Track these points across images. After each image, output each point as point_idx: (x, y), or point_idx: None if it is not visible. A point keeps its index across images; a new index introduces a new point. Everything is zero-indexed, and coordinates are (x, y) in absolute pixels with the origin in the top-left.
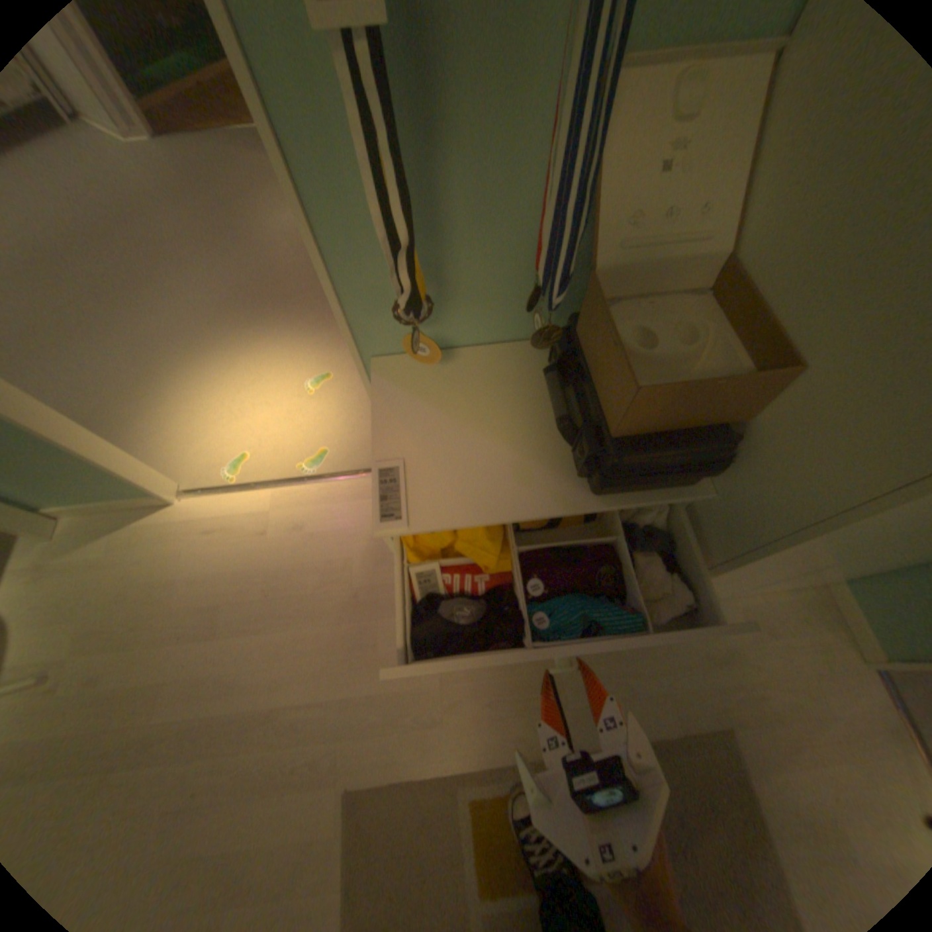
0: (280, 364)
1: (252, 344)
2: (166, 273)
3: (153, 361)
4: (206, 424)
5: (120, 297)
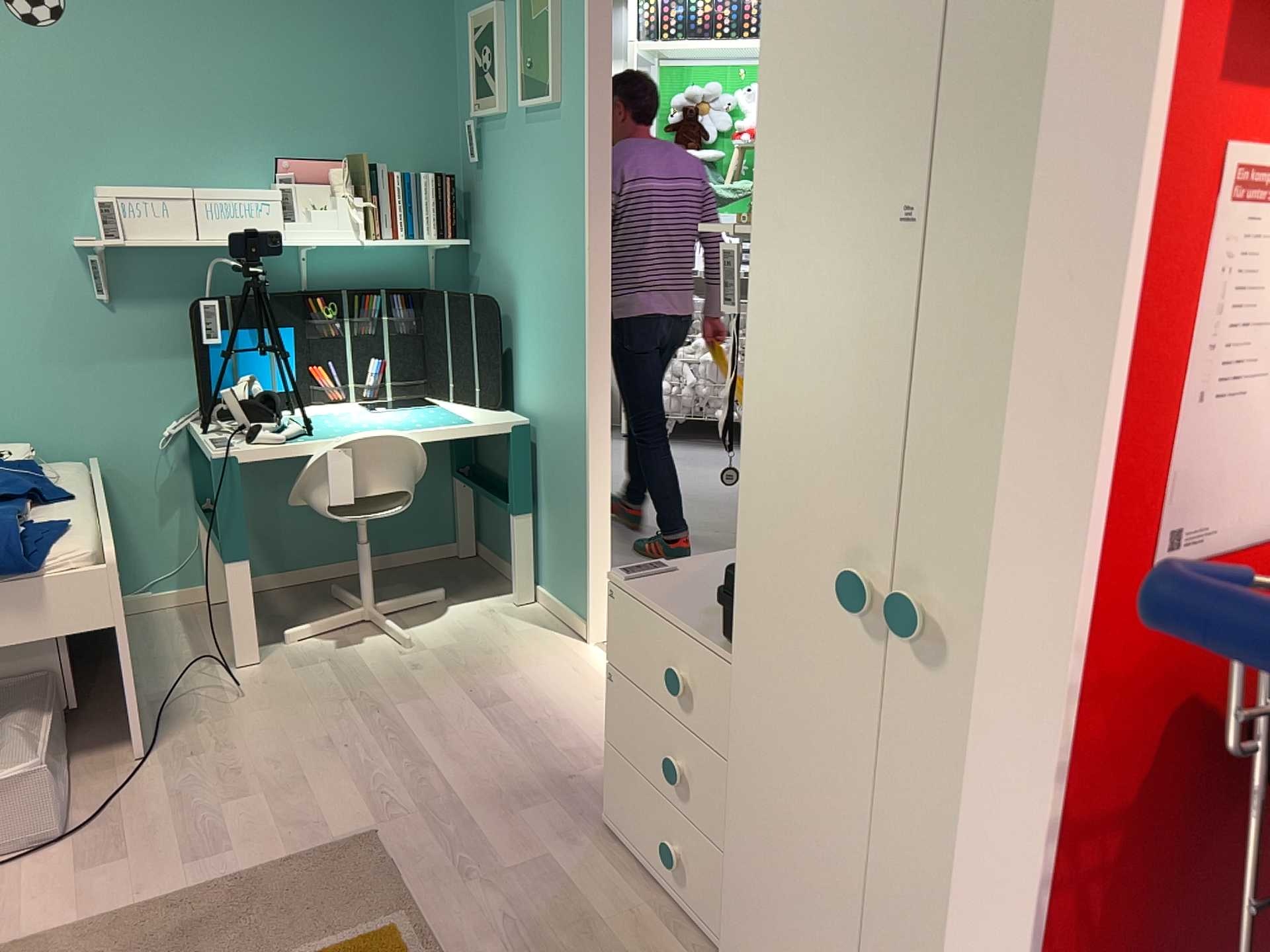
0: None
1: None
2: None
3: None
4: None
5: None
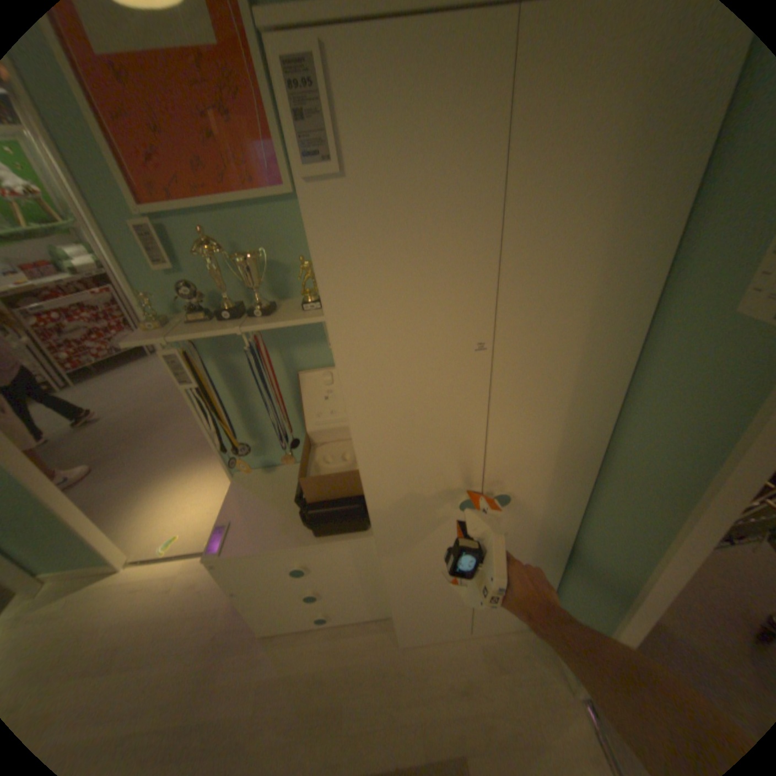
0: (215, 479)
1: (203, 468)
2: (169, 429)
3: (143, 480)
4: (159, 518)
5: (139, 444)
